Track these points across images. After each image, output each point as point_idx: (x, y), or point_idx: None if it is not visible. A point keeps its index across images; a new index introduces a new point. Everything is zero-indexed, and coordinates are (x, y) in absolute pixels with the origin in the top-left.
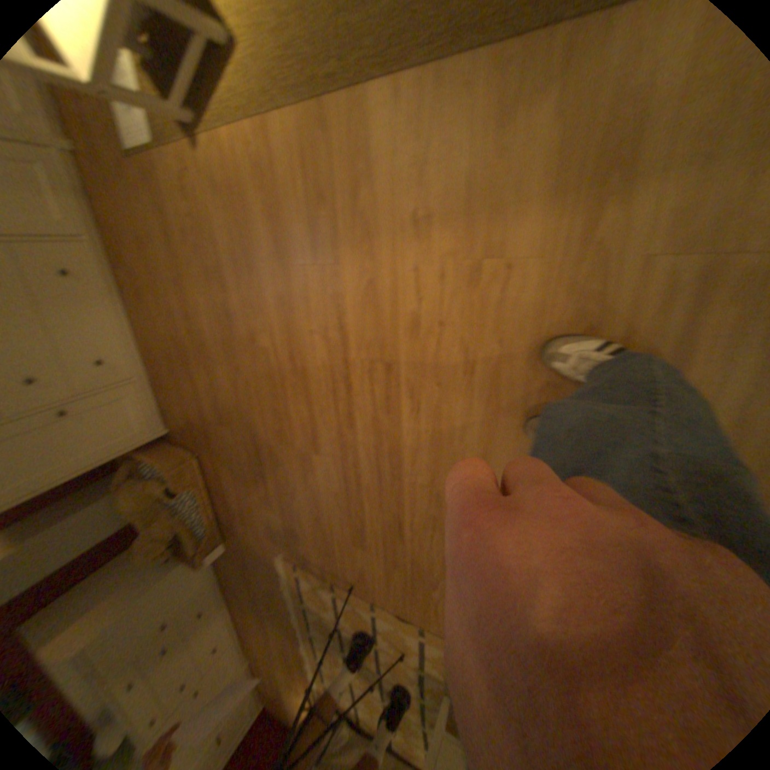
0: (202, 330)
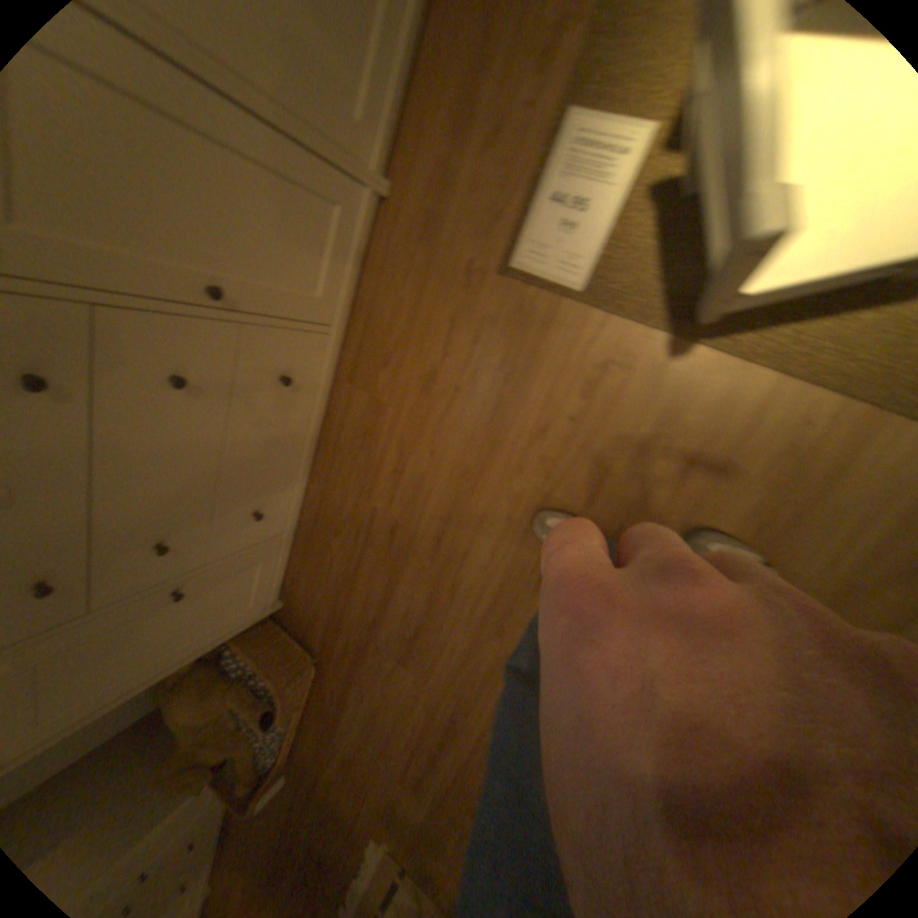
0: (465, 554)
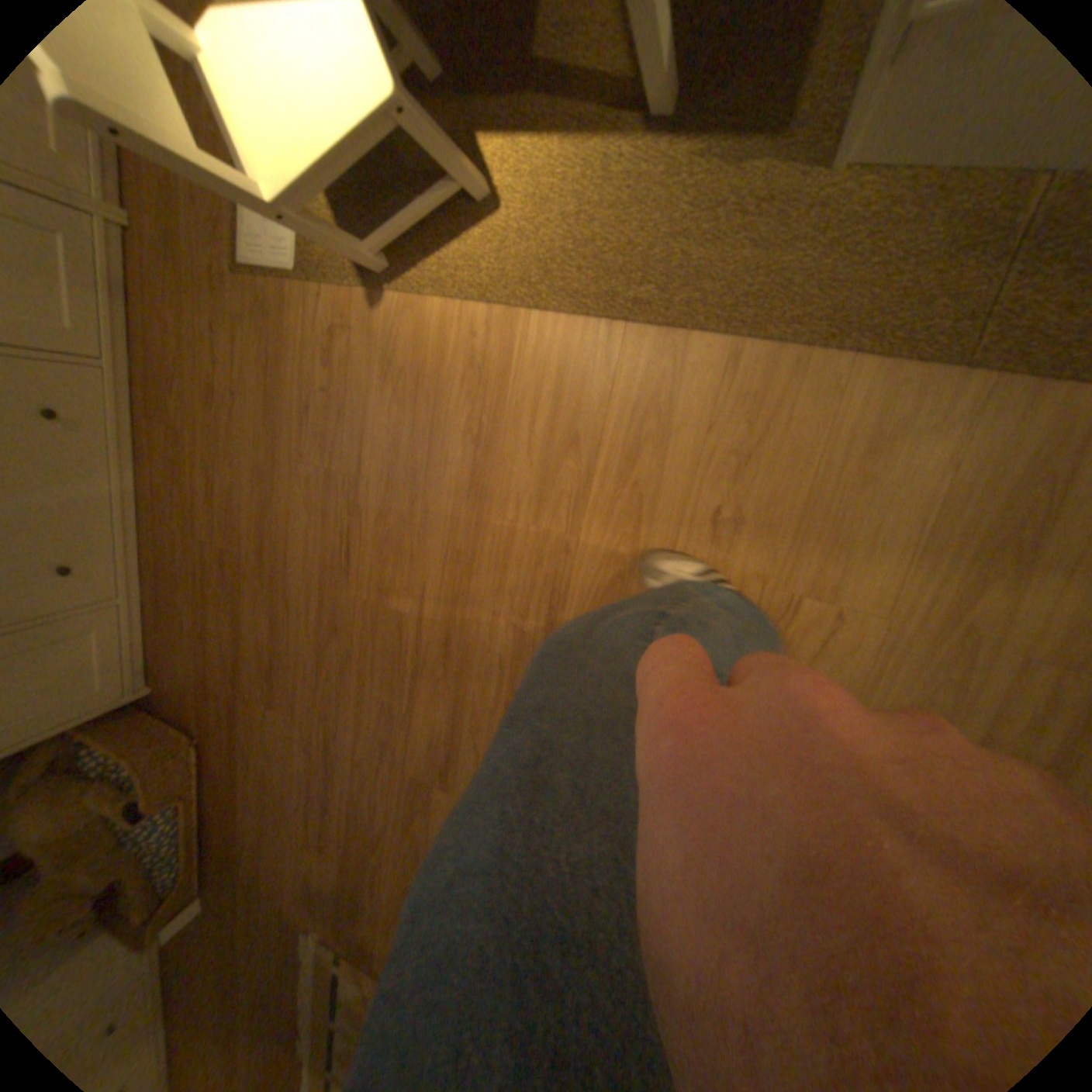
0: (284, 559)
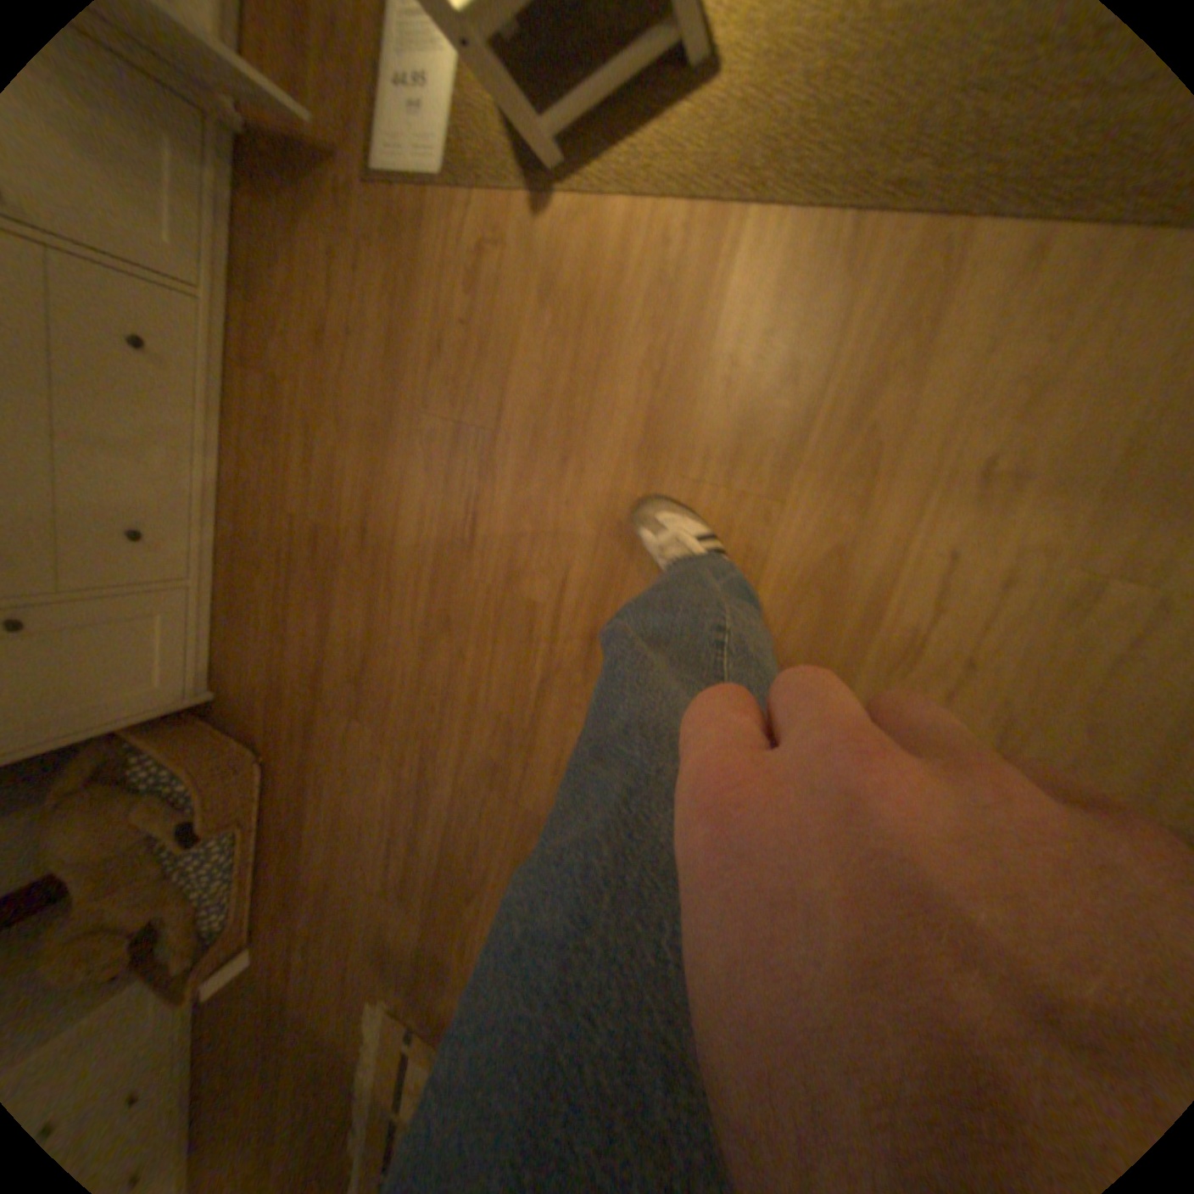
0: (393, 535)
